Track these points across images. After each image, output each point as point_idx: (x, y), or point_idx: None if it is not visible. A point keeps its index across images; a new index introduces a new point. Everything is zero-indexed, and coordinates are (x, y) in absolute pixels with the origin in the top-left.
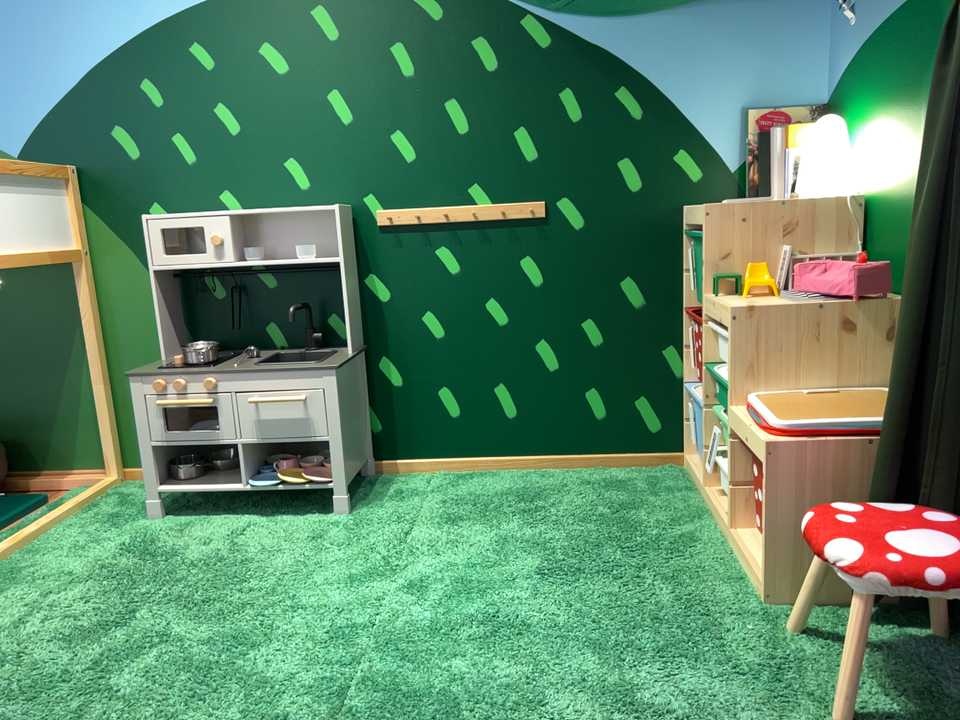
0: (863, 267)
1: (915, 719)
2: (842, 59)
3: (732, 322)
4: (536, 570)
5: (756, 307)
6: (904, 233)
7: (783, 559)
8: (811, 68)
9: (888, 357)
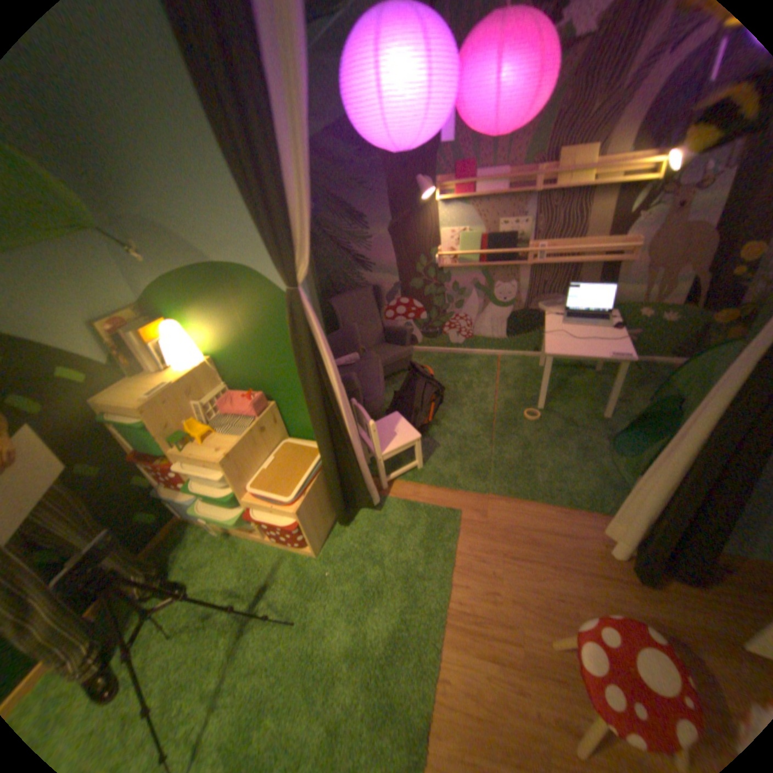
0: (257, 405)
1: (393, 550)
2: (141, 280)
3: (221, 469)
4: (218, 670)
5: (227, 454)
6: (252, 375)
7: (311, 539)
8: (115, 284)
9: (278, 430)
